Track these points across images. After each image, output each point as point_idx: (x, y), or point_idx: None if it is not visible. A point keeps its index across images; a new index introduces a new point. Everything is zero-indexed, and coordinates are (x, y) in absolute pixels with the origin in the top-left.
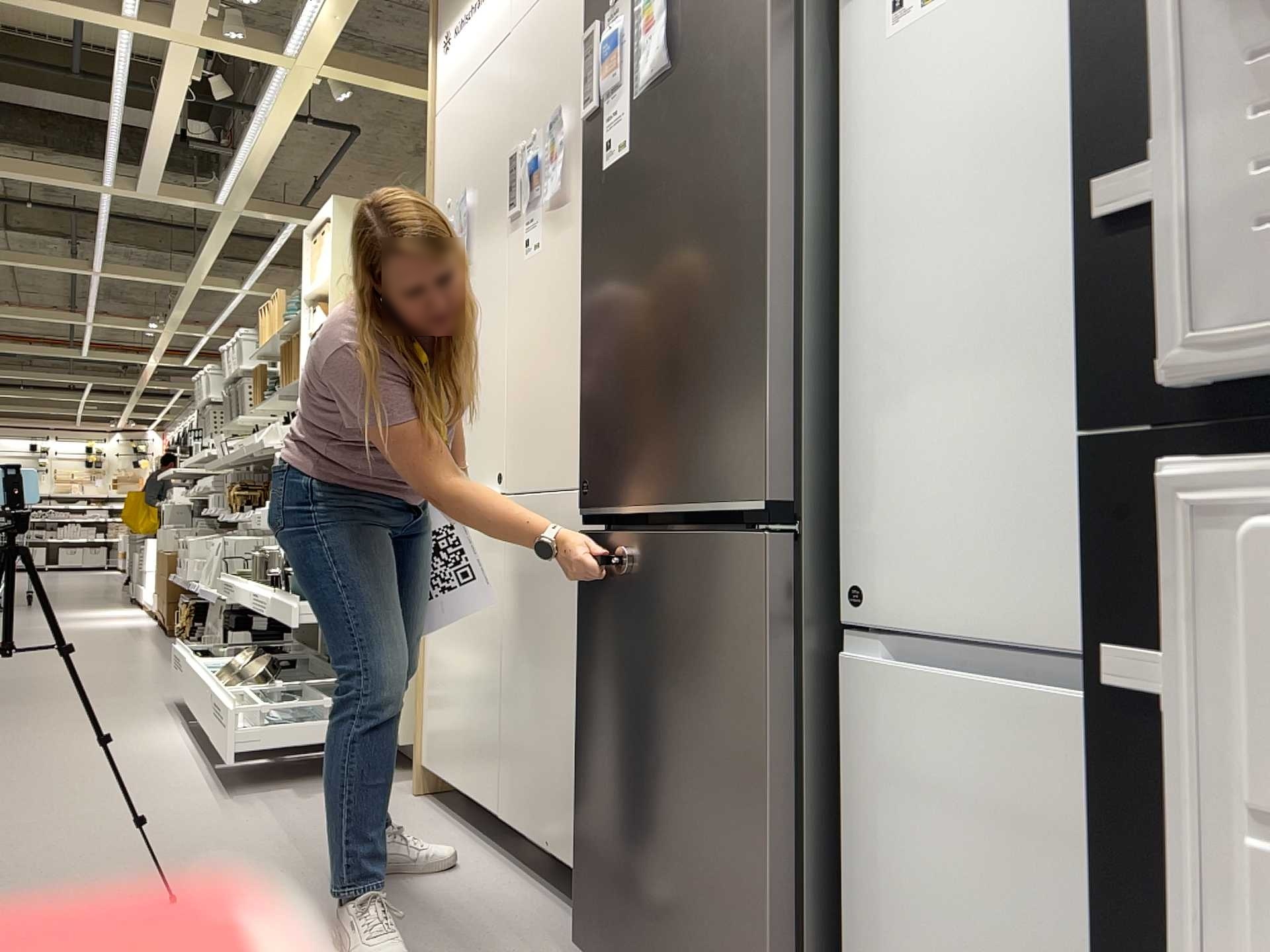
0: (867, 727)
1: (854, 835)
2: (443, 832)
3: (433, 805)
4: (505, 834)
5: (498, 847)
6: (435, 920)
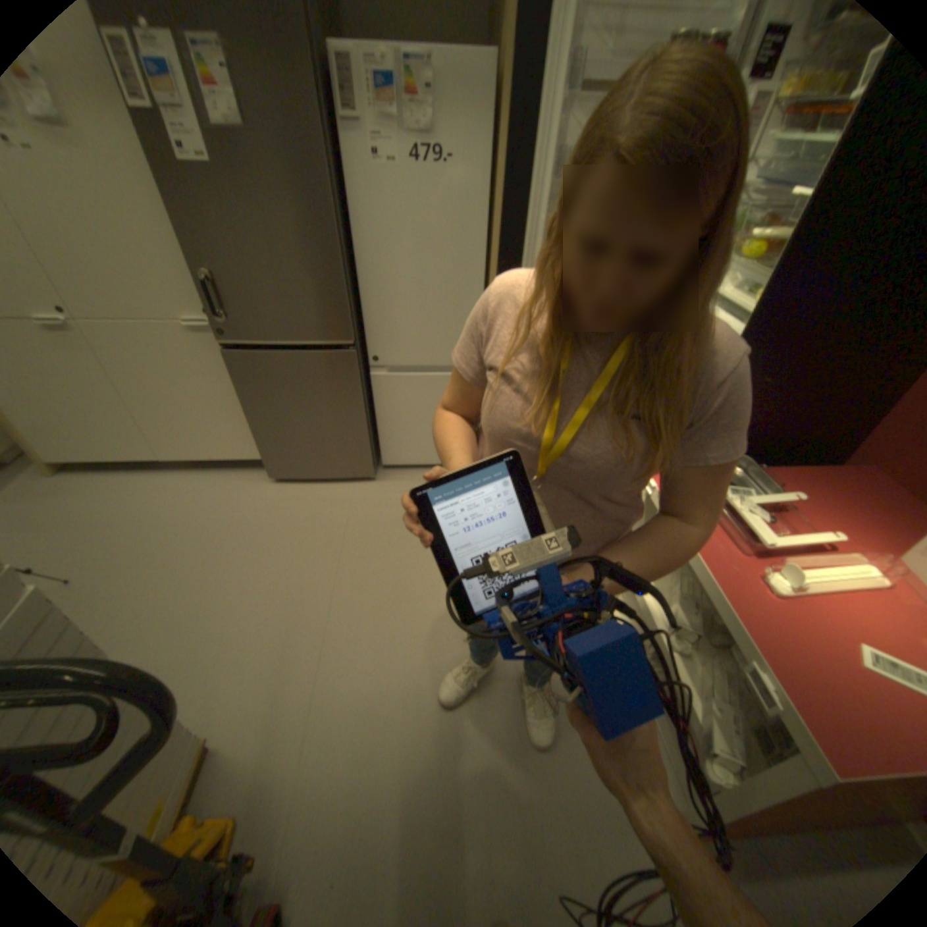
0: (380, 389)
1: (377, 414)
2: (114, 481)
3: (74, 475)
4: (145, 464)
5: (155, 470)
6: (196, 504)
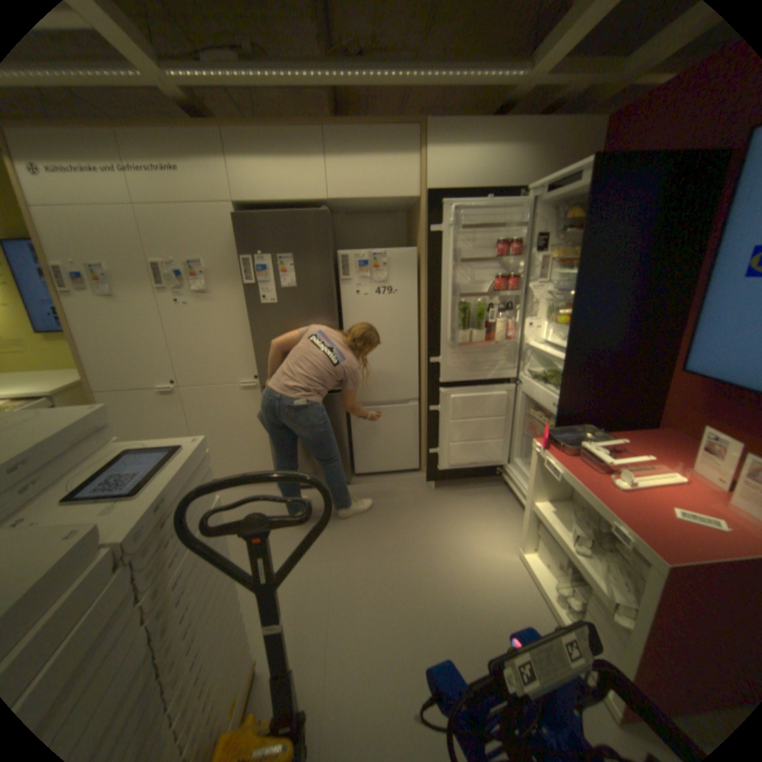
0: (355, 418)
1: (353, 435)
2: None
3: None
4: None
5: None
6: None
